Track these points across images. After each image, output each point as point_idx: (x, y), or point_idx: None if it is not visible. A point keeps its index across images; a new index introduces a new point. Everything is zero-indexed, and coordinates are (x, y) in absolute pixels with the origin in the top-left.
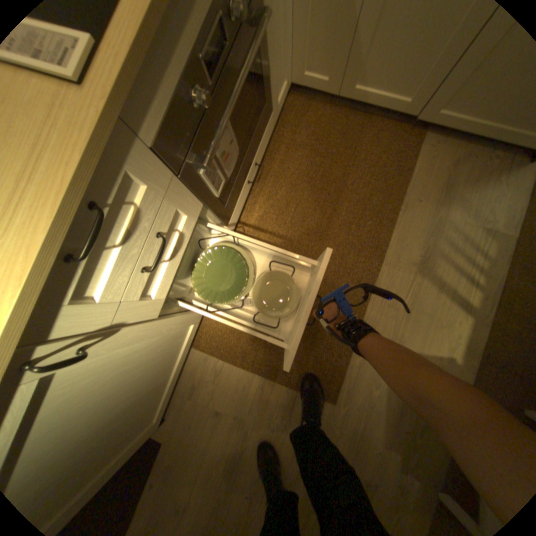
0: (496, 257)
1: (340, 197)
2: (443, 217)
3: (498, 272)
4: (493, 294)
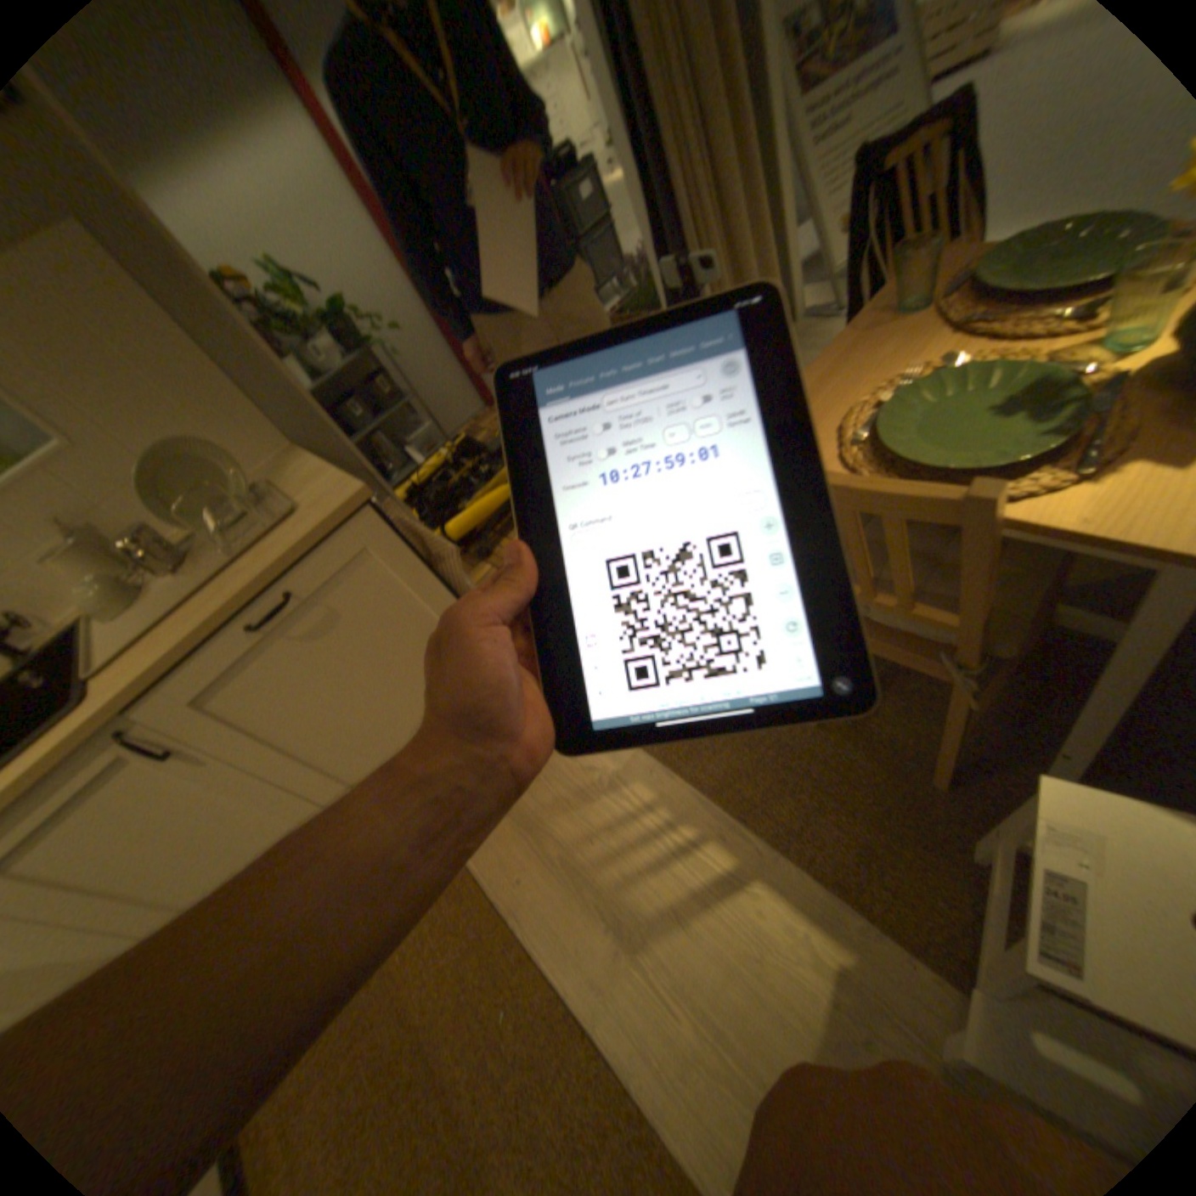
0: (658, 796)
1: (432, 1058)
2: (563, 855)
3: (683, 803)
4: (719, 827)
